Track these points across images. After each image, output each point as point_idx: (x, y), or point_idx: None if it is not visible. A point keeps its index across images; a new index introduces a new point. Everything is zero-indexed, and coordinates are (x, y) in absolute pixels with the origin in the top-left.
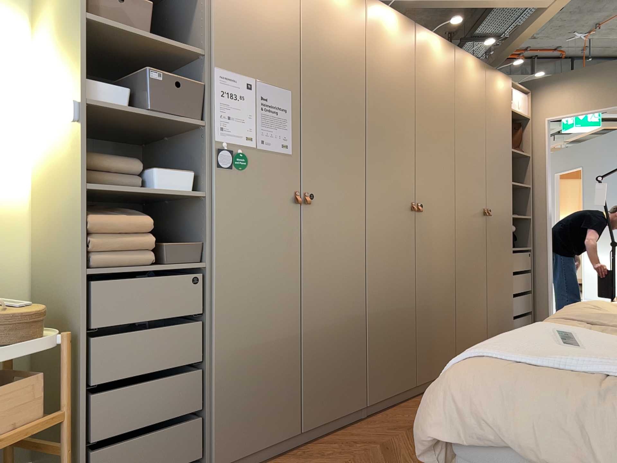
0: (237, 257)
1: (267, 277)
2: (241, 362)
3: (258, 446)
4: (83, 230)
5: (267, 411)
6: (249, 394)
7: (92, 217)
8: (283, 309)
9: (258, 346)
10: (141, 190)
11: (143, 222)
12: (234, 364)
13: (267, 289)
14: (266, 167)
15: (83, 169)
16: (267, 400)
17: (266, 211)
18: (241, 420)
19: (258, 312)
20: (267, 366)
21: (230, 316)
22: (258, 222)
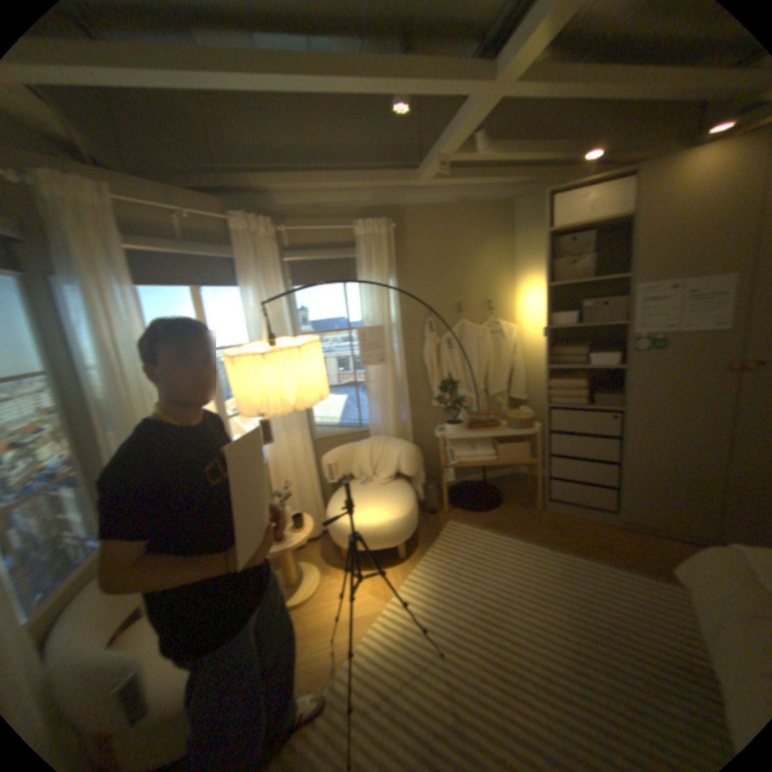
0: (658, 407)
1: (692, 425)
2: (657, 473)
3: (672, 529)
4: (550, 387)
5: (684, 512)
6: (665, 495)
7: (556, 380)
8: (712, 450)
9: (677, 469)
10: (587, 365)
11: (586, 383)
12: (651, 473)
13: (691, 433)
14: (699, 343)
15: (558, 354)
16: (684, 505)
17: (696, 377)
18: (655, 507)
19: (679, 447)
20: (686, 484)
21: (649, 444)
22: (684, 385)
